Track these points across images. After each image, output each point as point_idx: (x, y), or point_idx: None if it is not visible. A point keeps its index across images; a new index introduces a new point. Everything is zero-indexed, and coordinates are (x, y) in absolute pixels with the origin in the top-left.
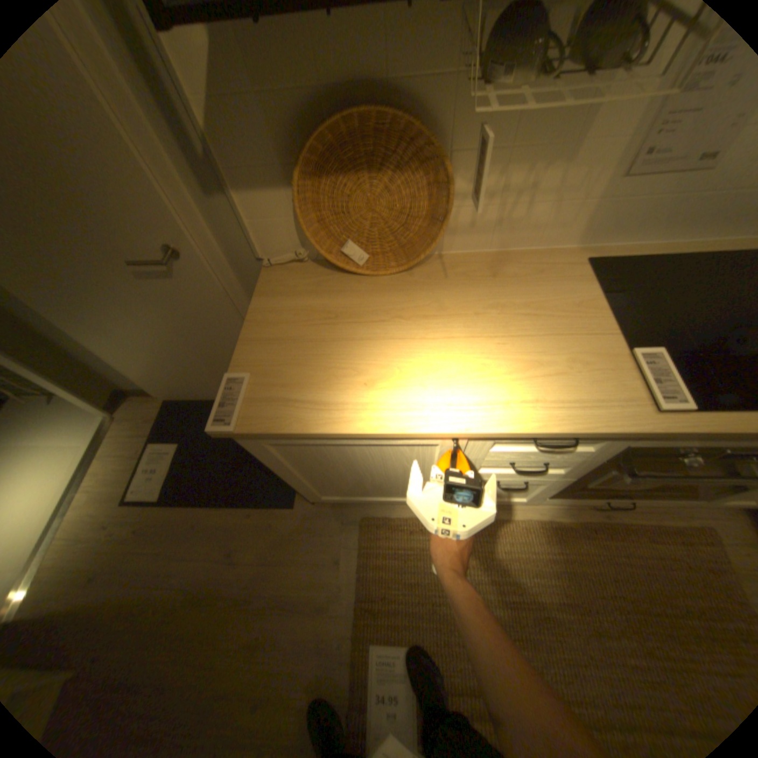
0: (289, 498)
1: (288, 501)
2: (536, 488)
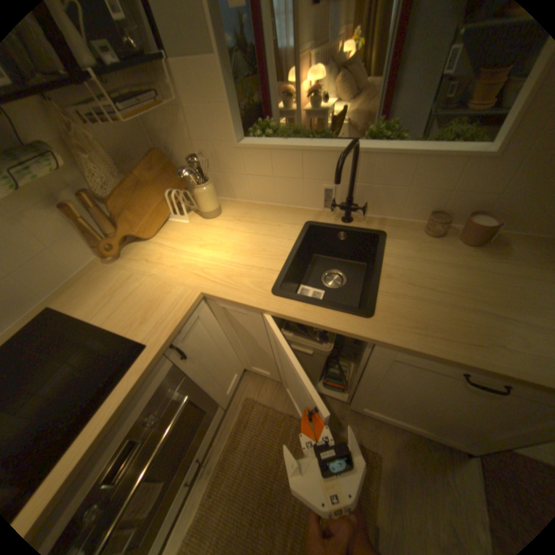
0: None
1: None
2: None
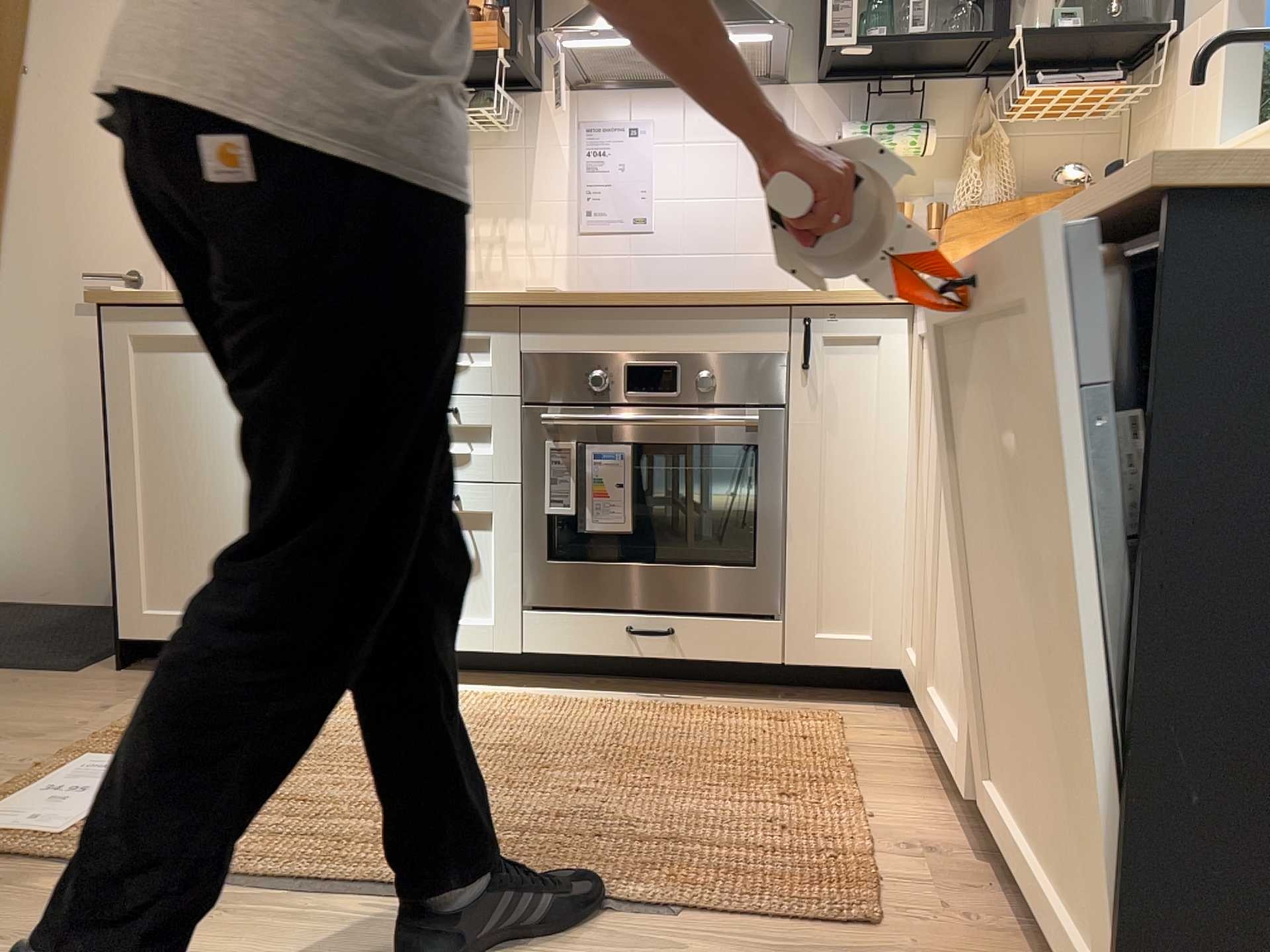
0: (81, 664)
1: (76, 666)
2: (487, 549)
